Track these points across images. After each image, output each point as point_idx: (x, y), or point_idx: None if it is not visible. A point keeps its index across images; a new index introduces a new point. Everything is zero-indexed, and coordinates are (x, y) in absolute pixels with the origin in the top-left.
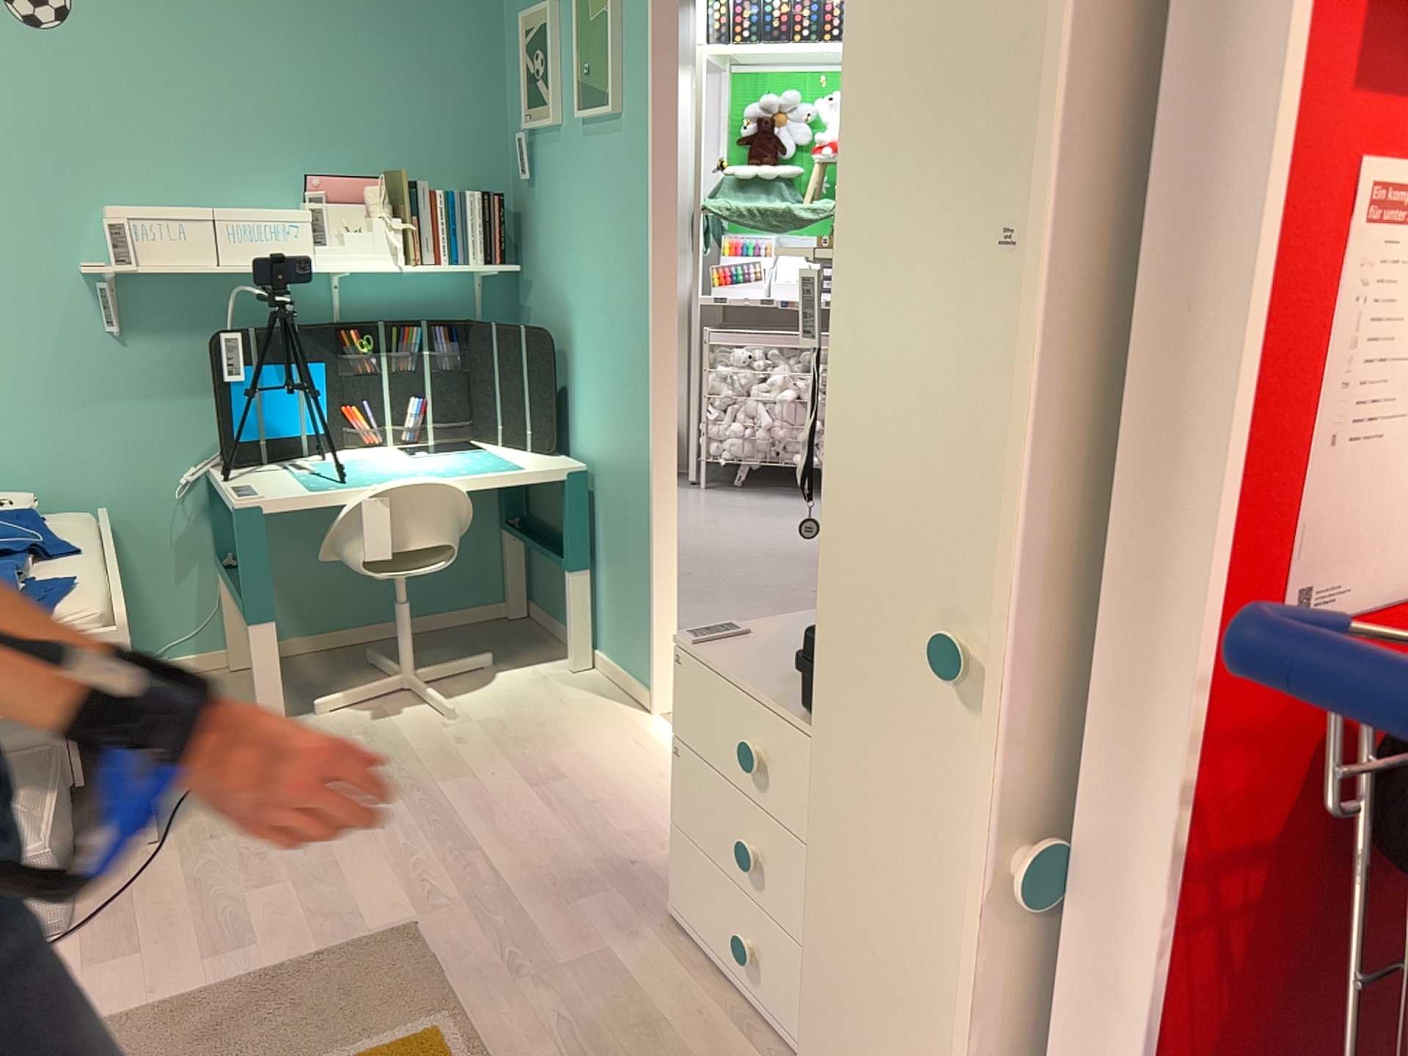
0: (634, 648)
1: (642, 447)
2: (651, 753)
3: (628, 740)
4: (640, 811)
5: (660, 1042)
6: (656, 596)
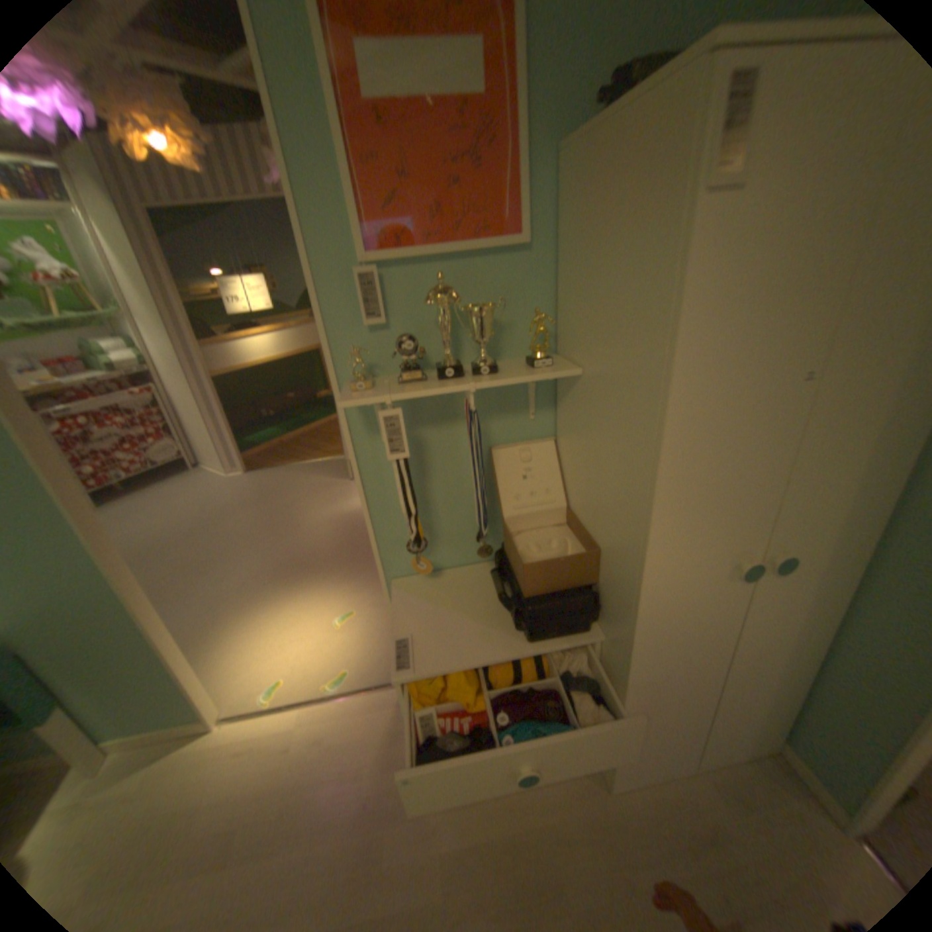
0: (158, 711)
1: (93, 590)
2: (254, 749)
3: (225, 761)
4: (312, 781)
5: (528, 847)
6: (174, 669)
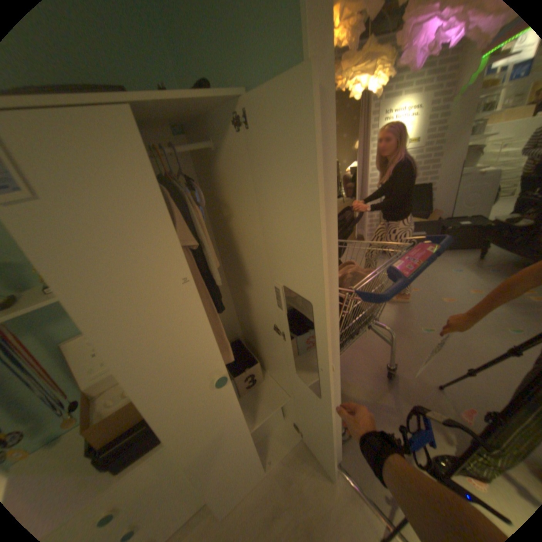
0: None
1: None
2: None
3: None
4: None
5: None
6: None
